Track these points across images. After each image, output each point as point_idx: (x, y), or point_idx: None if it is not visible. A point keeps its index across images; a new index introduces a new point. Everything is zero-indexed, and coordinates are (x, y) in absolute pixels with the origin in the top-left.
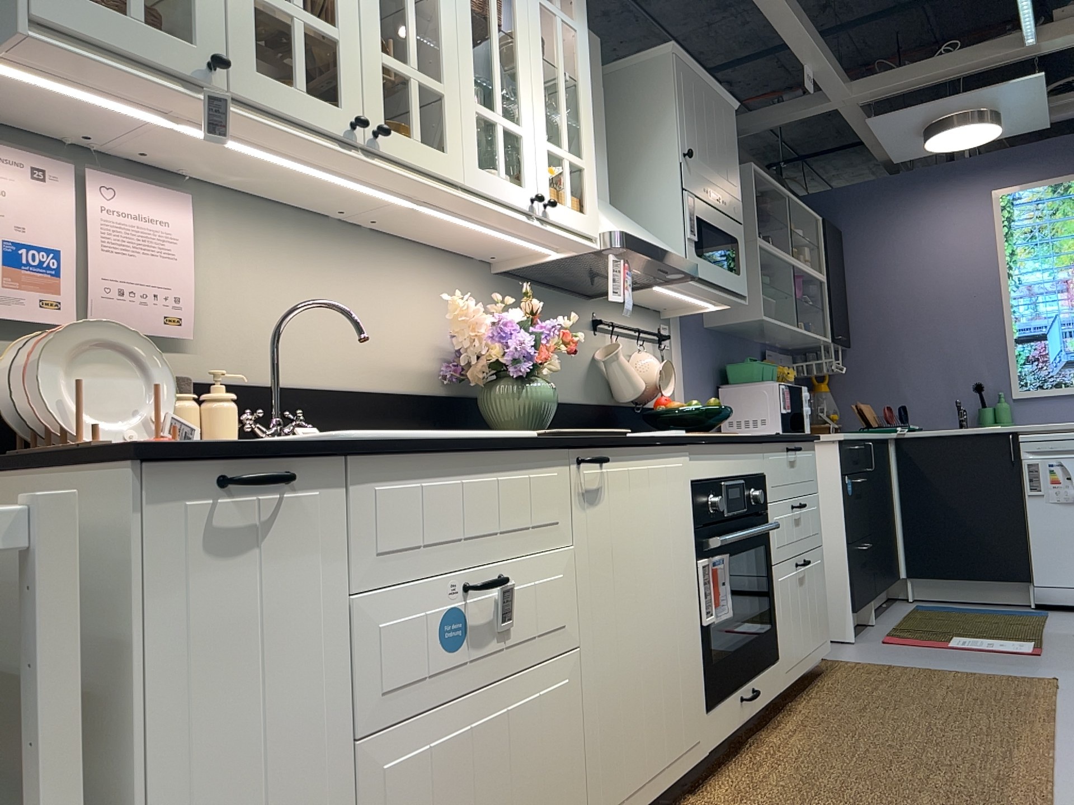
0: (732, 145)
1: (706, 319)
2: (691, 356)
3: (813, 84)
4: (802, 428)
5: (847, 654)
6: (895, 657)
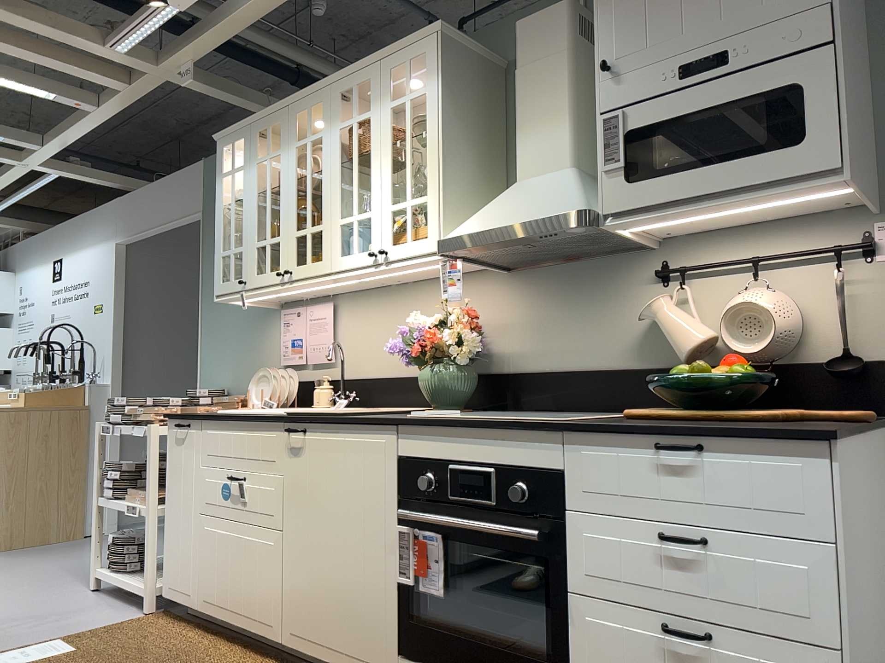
0: None
1: None
2: None
3: None
4: None
5: None
6: None
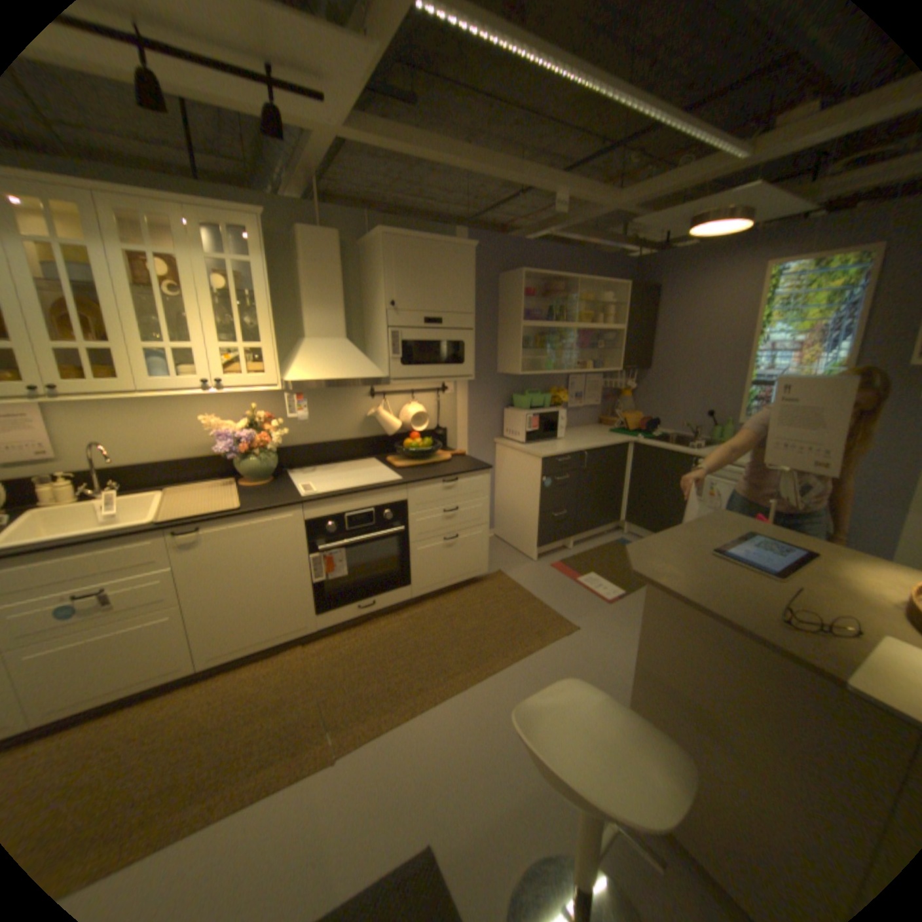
0: (463, 276)
1: (497, 368)
2: (475, 394)
3: (569, 204)
4: (552, 436)
5: (515, 571)
6: (534, 581)
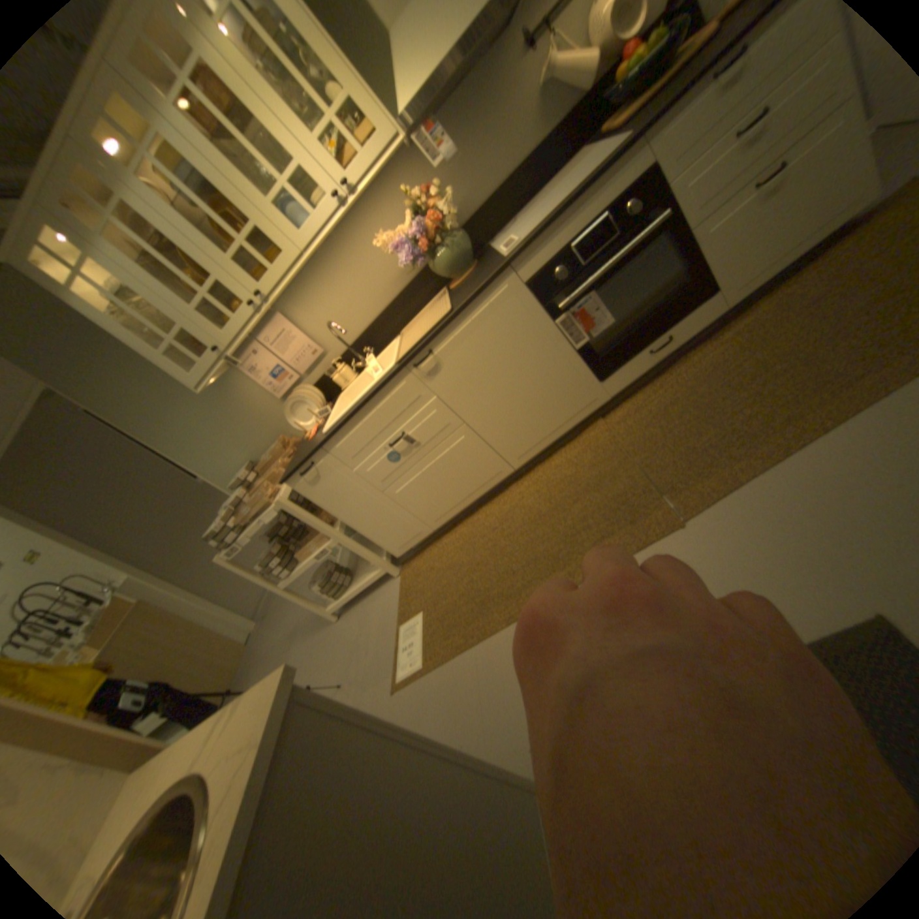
0: None
1: None
2: None
3: None
4: None
5: None
6: None
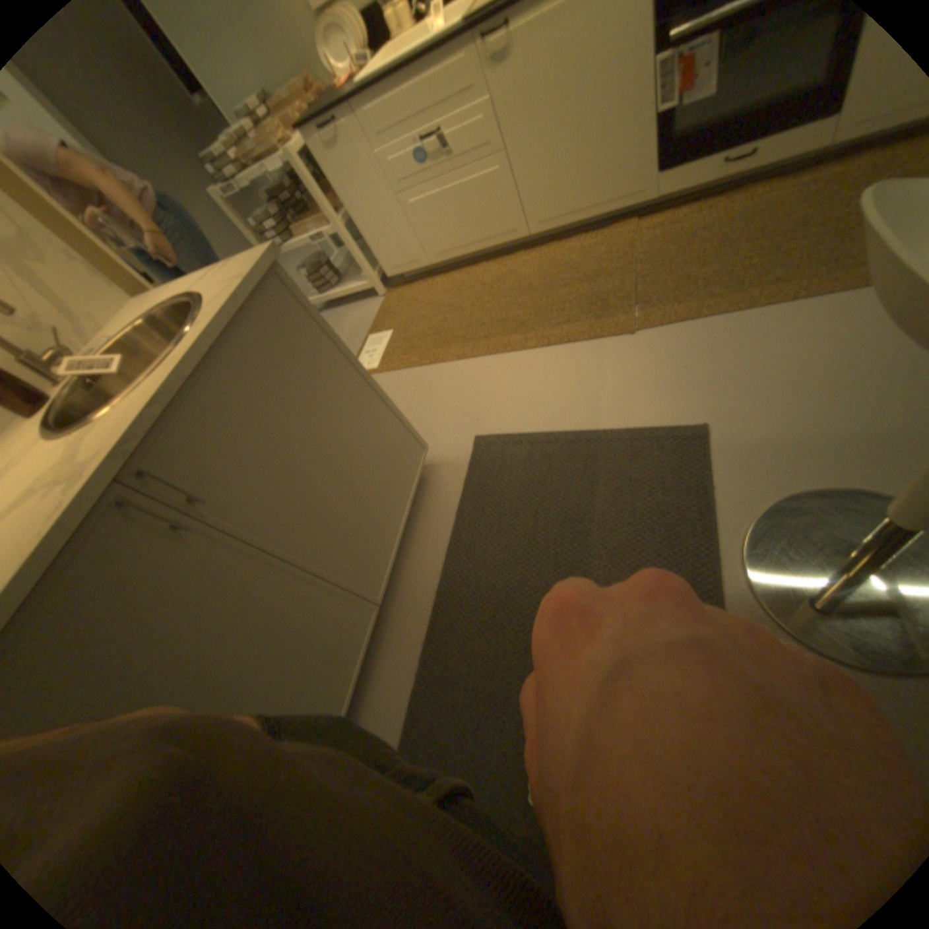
0: None
1: None
2: None
3: None
4: None
5: None
6: None
